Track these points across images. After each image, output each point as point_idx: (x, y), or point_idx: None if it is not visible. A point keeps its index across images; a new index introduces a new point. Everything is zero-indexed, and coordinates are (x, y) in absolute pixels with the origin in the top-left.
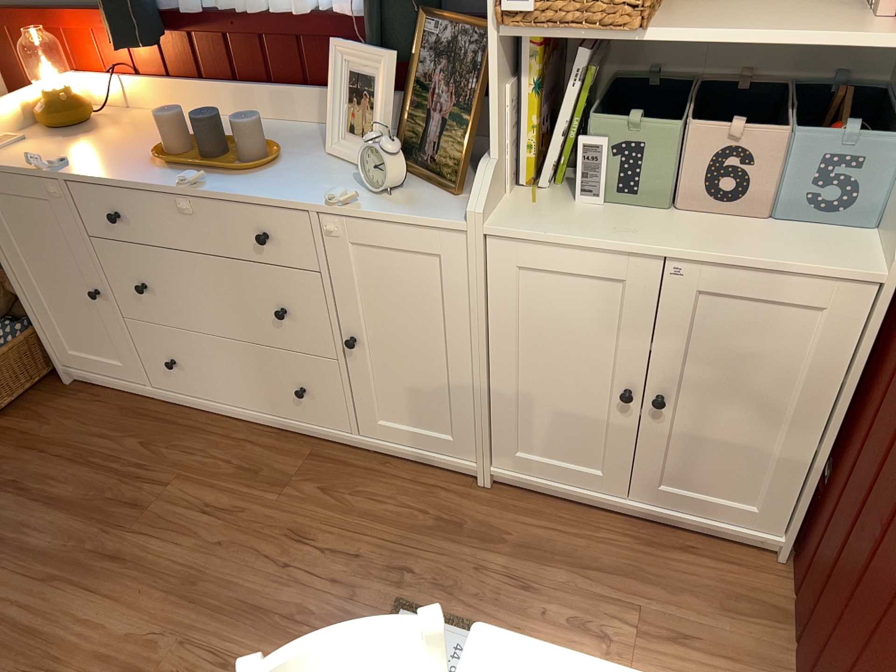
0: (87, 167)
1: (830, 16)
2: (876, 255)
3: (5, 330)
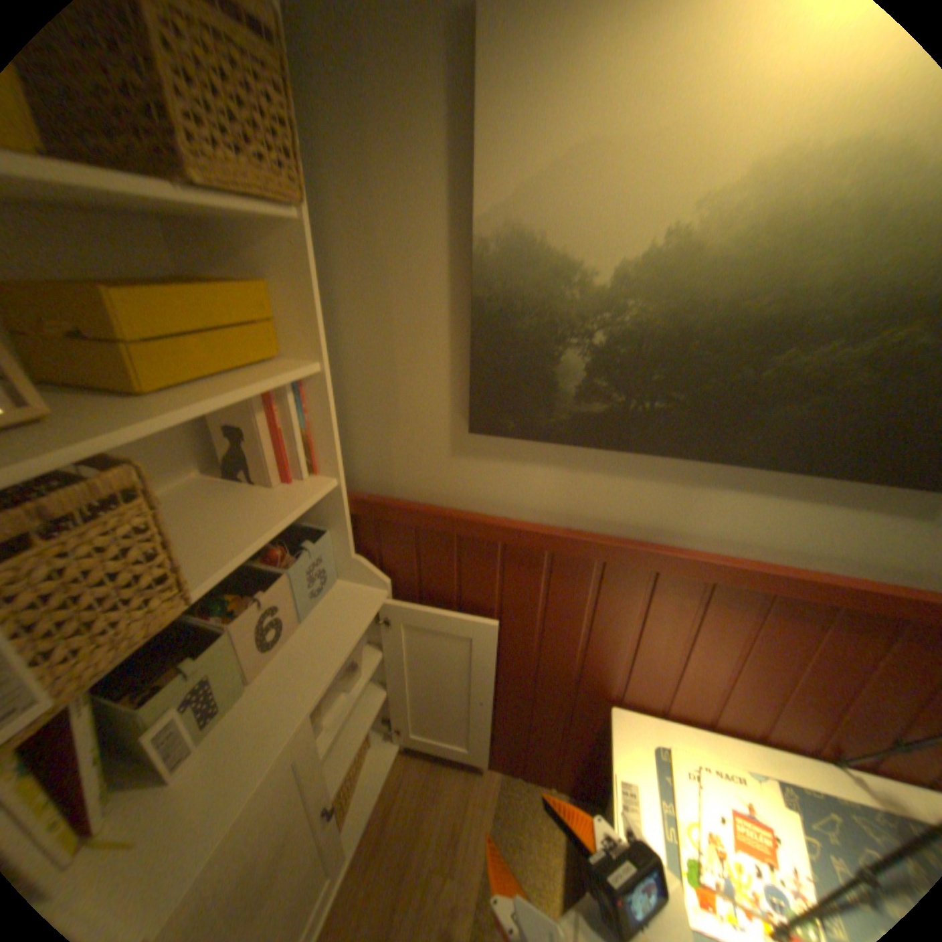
0: None
1: (233, 494)
2: (369, 584)
3: None
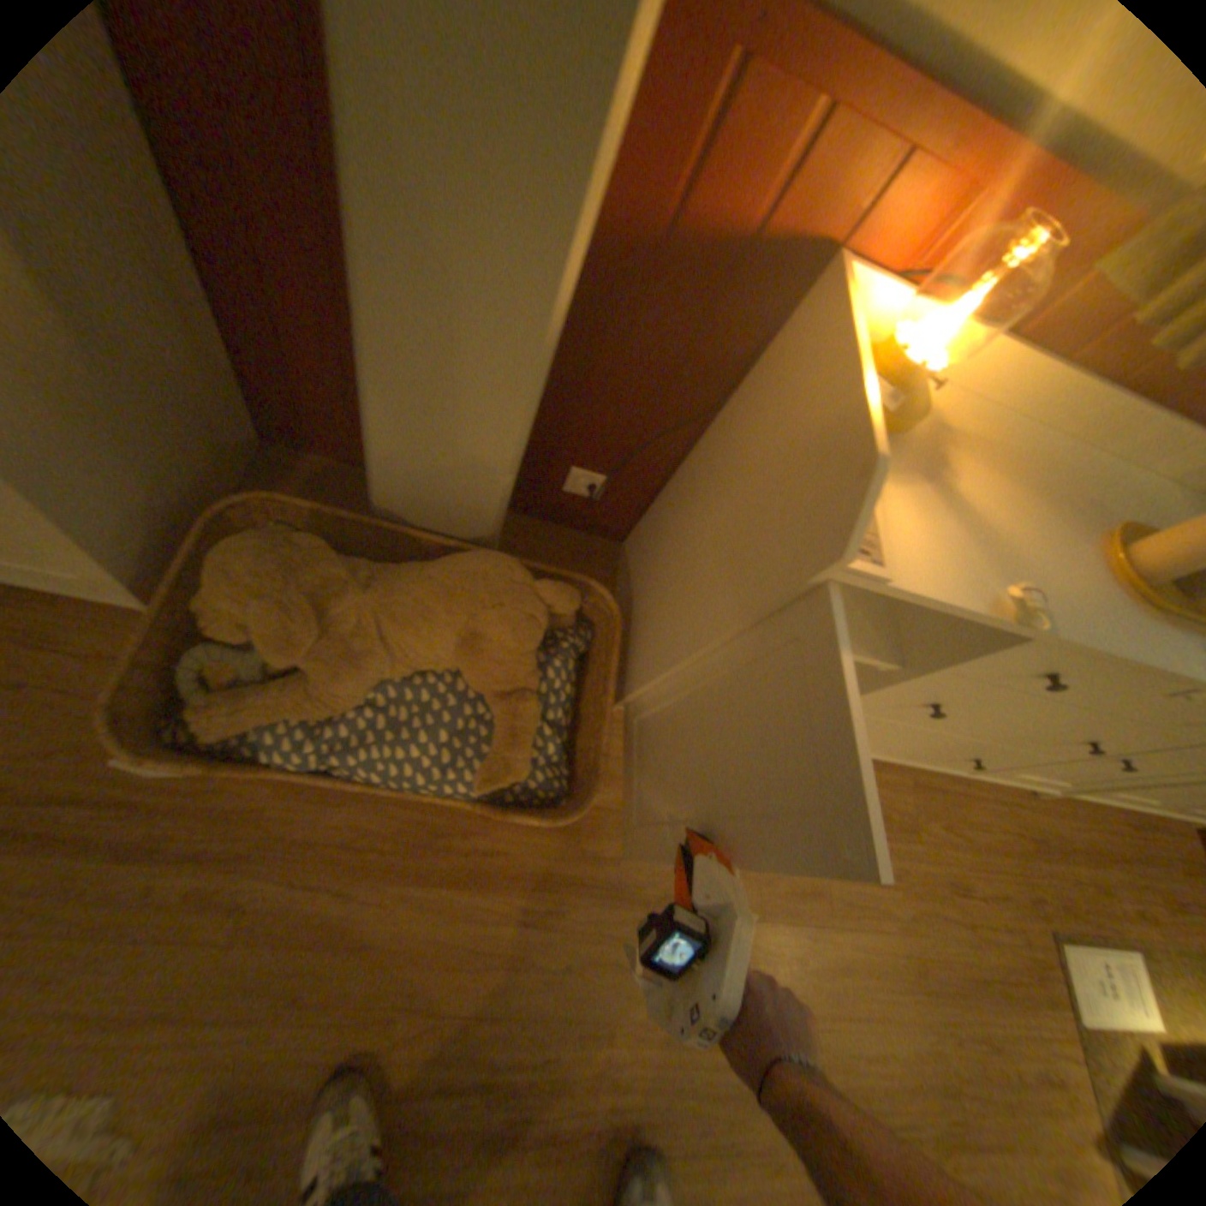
0: (1053, 598)
1: None
2: None
3: (551, 680)
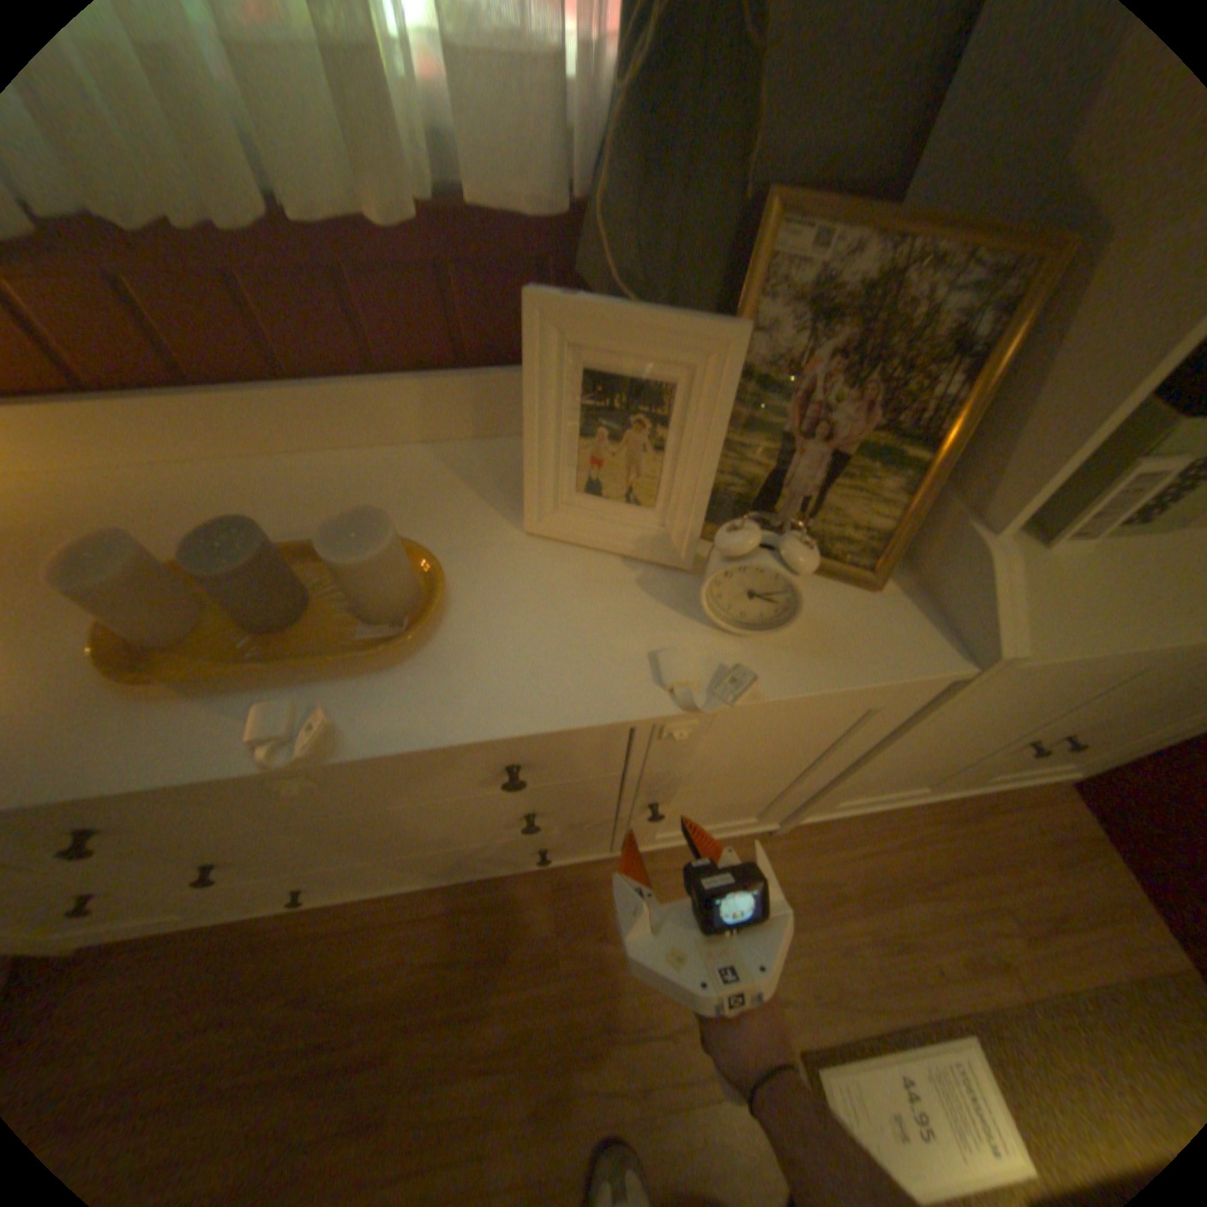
0: None
1: None
2: None
3: None
